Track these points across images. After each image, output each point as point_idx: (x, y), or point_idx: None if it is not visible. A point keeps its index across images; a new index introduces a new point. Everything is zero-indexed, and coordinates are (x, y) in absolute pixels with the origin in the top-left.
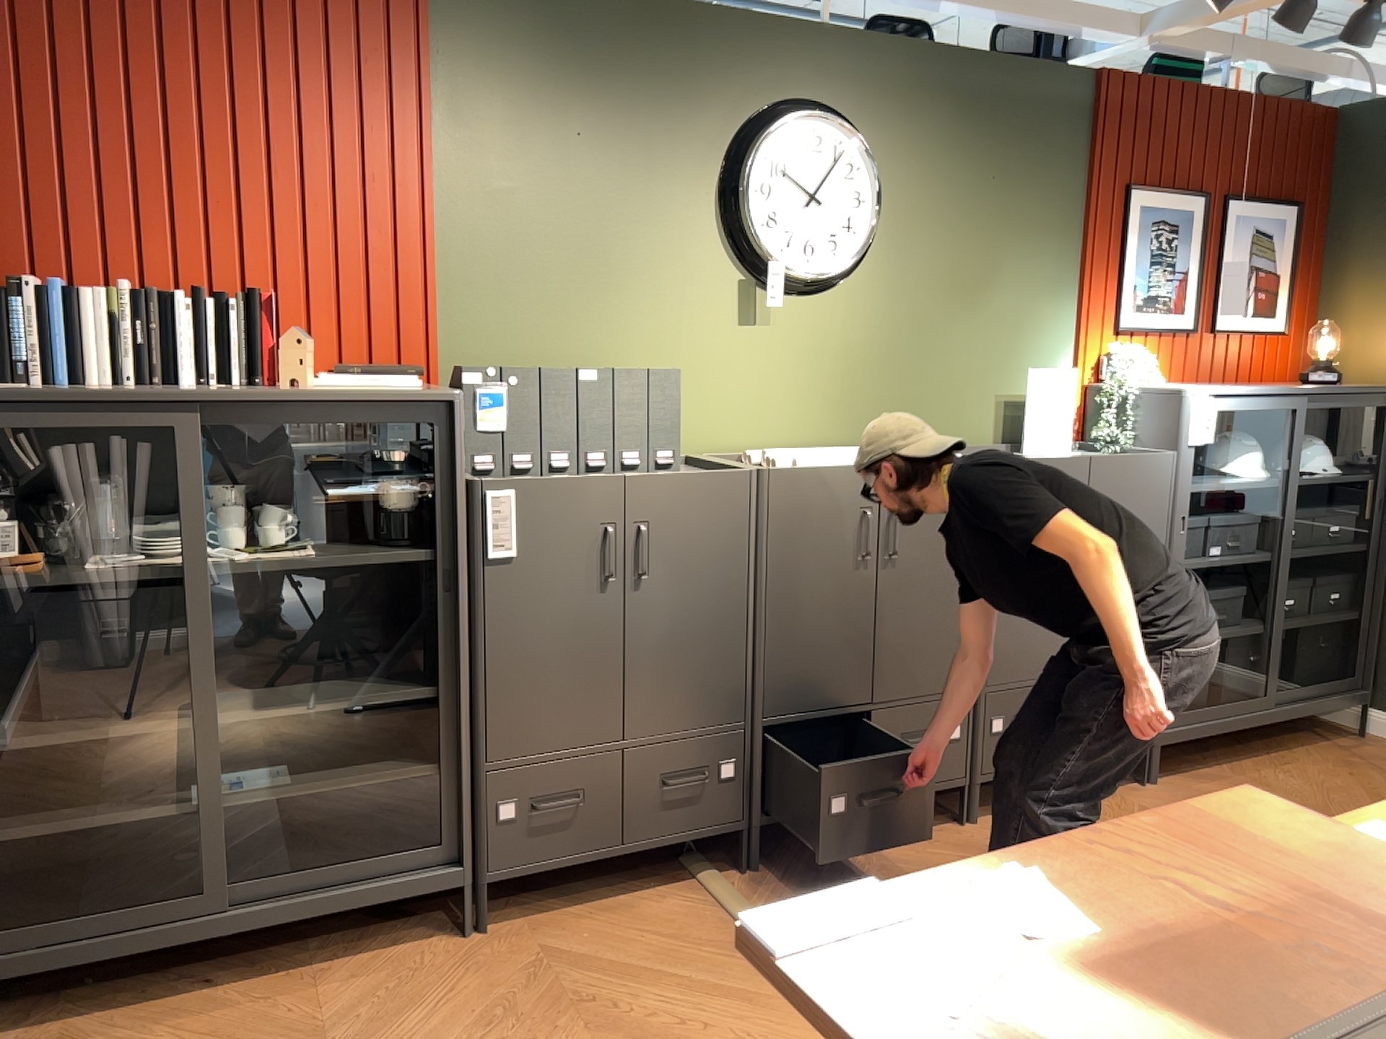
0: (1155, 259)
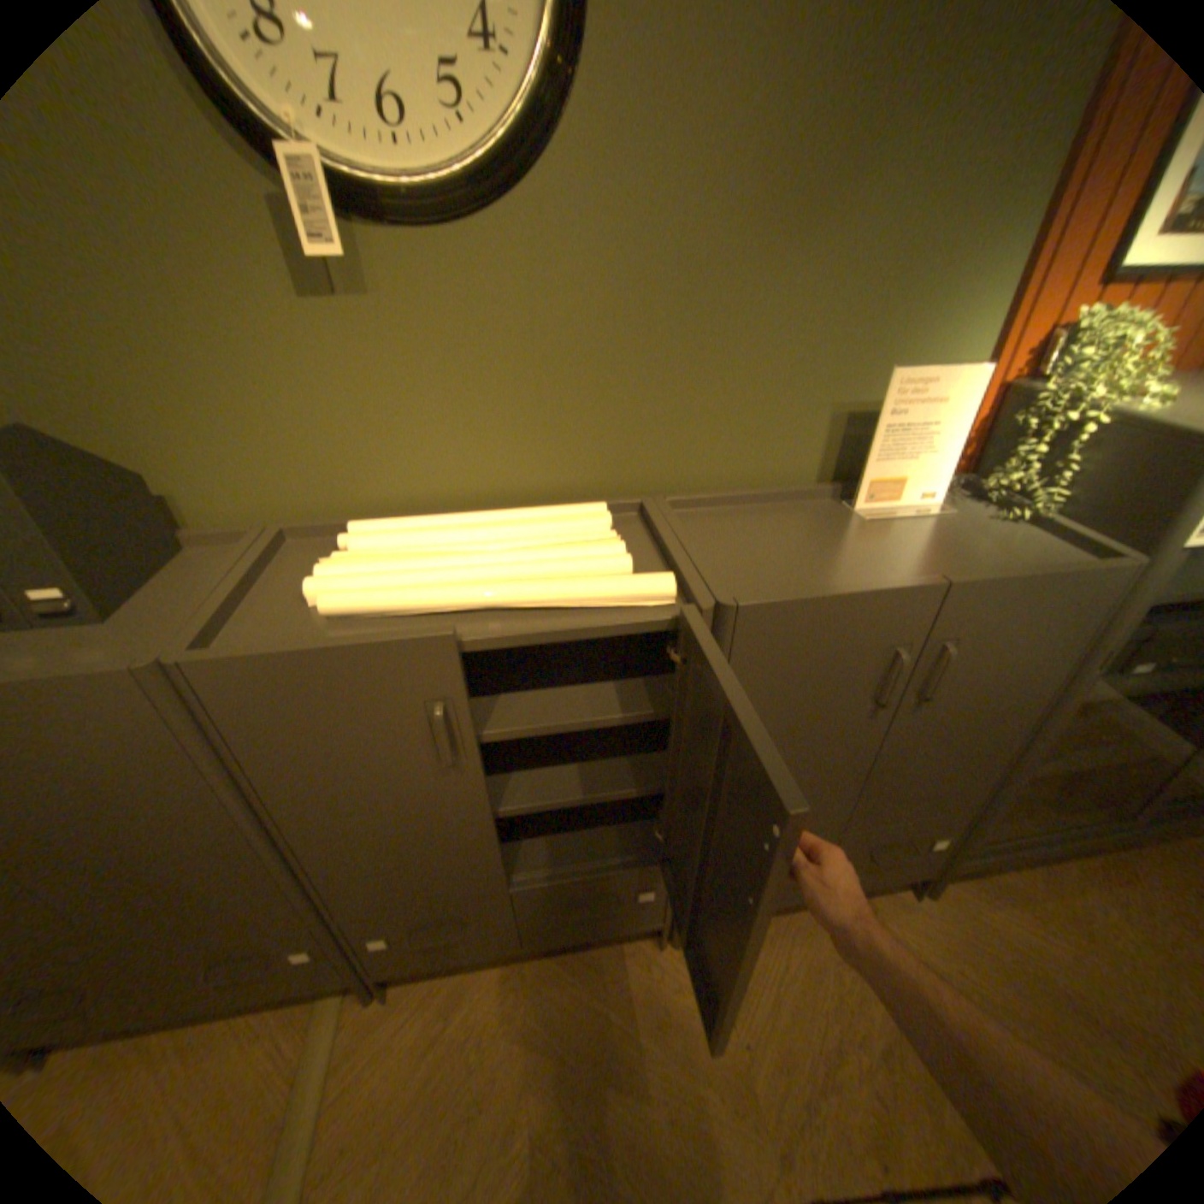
0: None
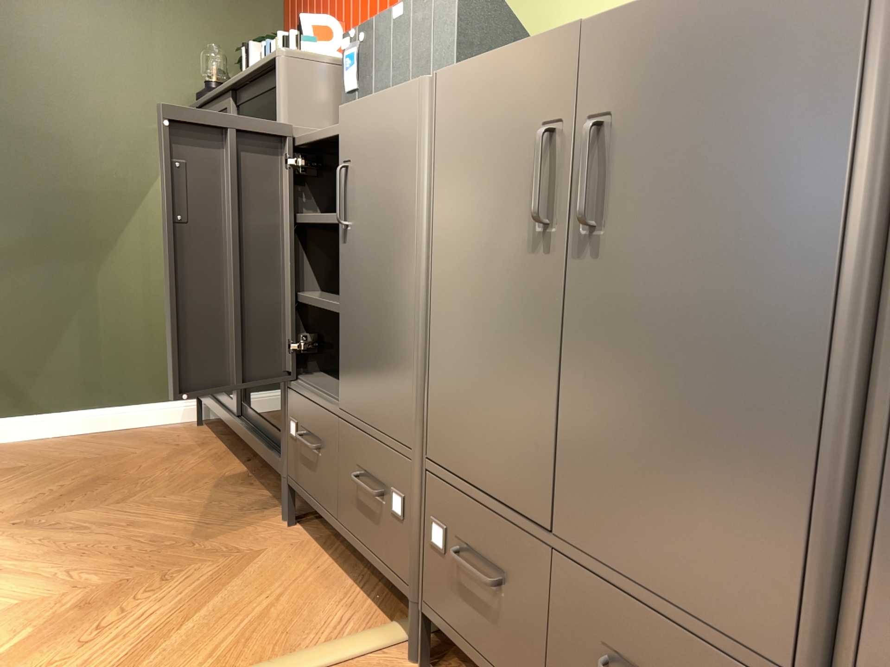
0: None
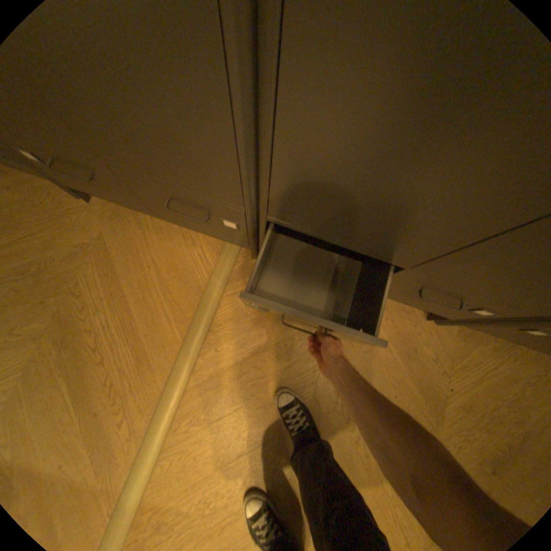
0: None
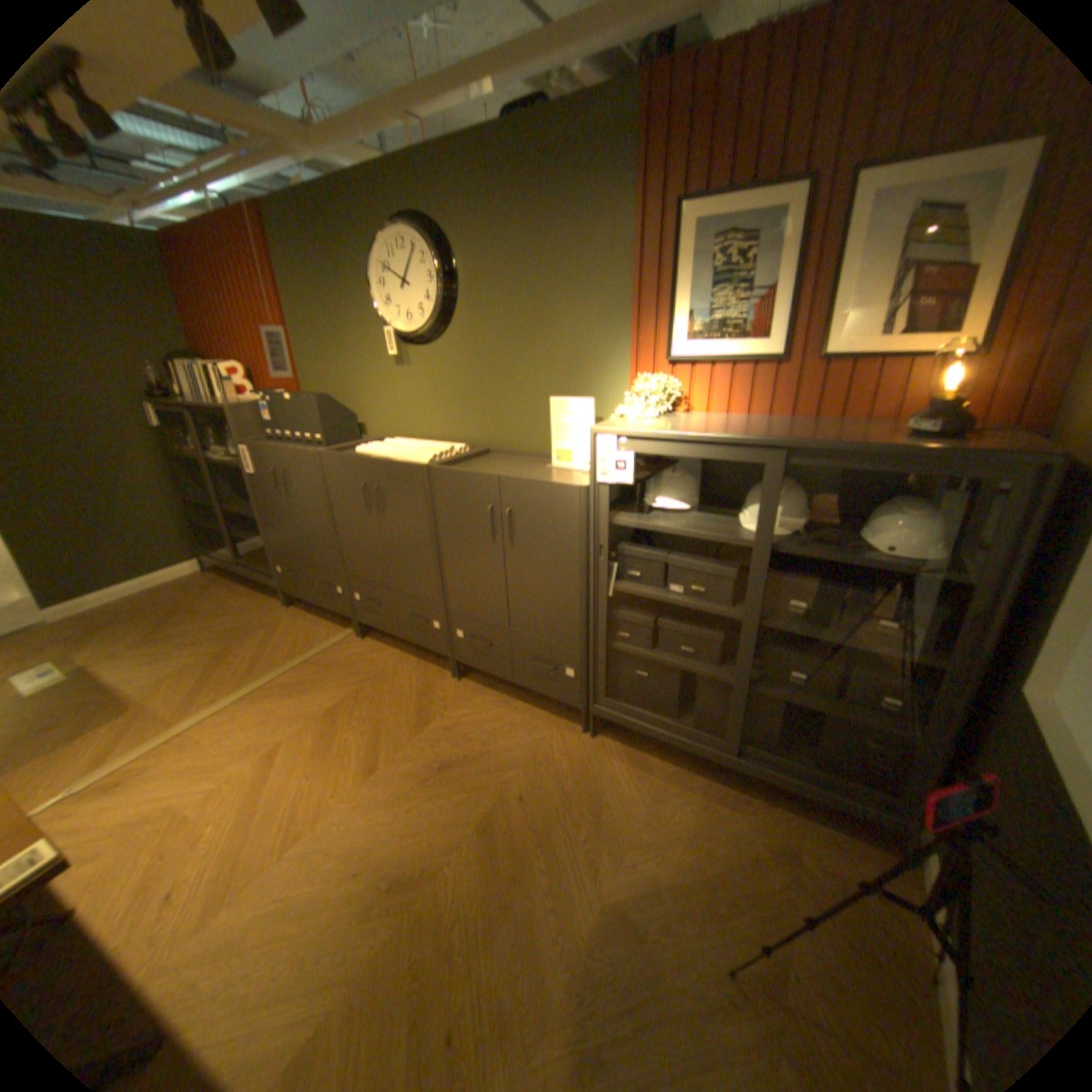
0: (719, 277)
